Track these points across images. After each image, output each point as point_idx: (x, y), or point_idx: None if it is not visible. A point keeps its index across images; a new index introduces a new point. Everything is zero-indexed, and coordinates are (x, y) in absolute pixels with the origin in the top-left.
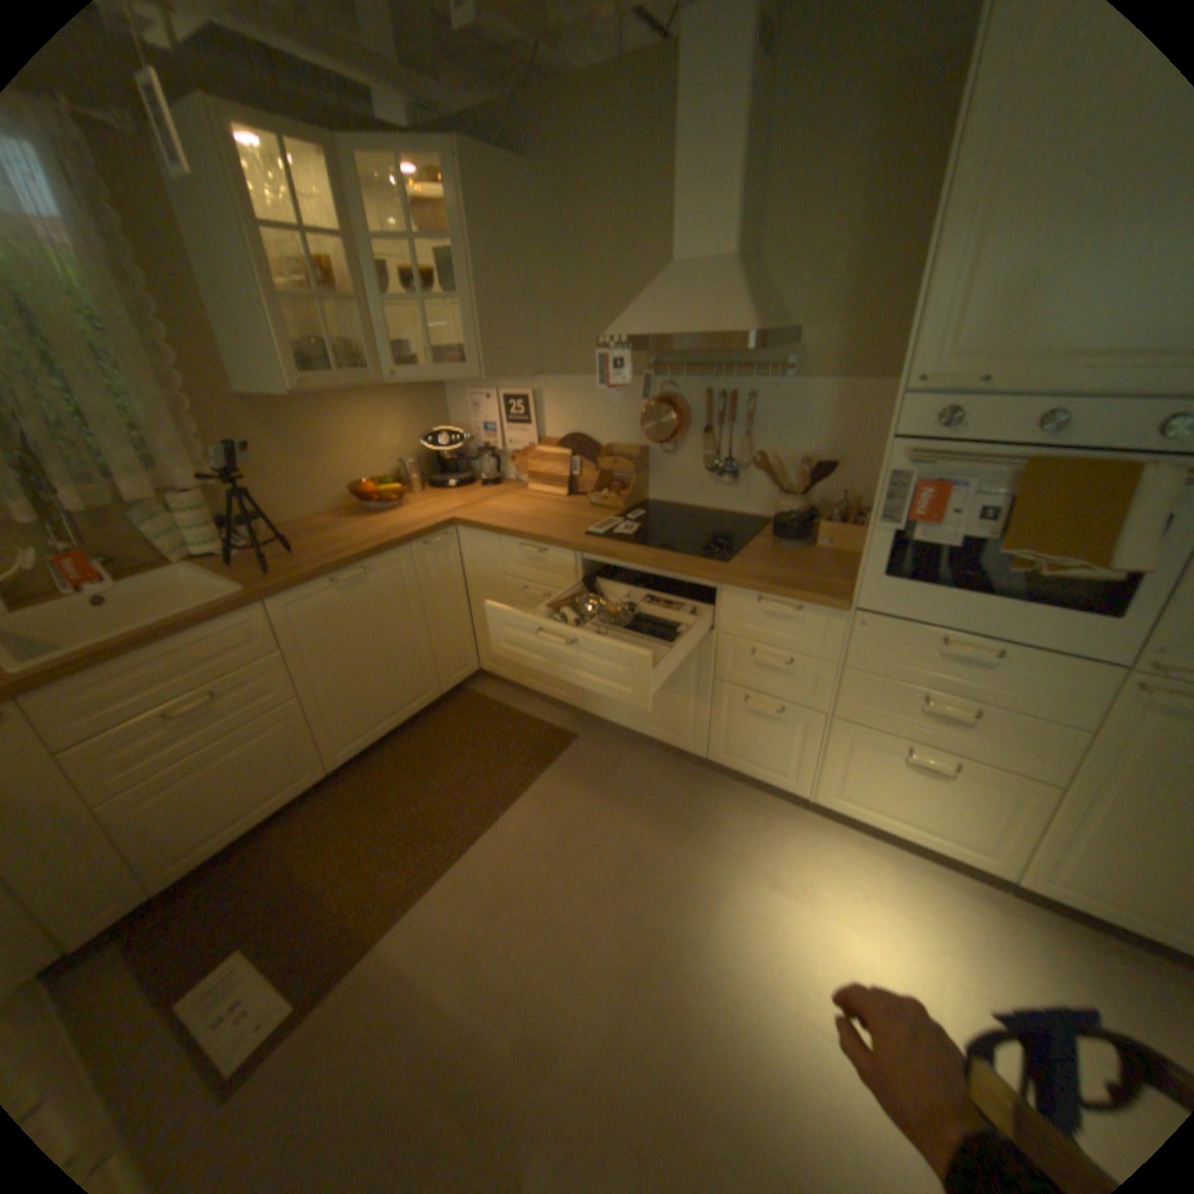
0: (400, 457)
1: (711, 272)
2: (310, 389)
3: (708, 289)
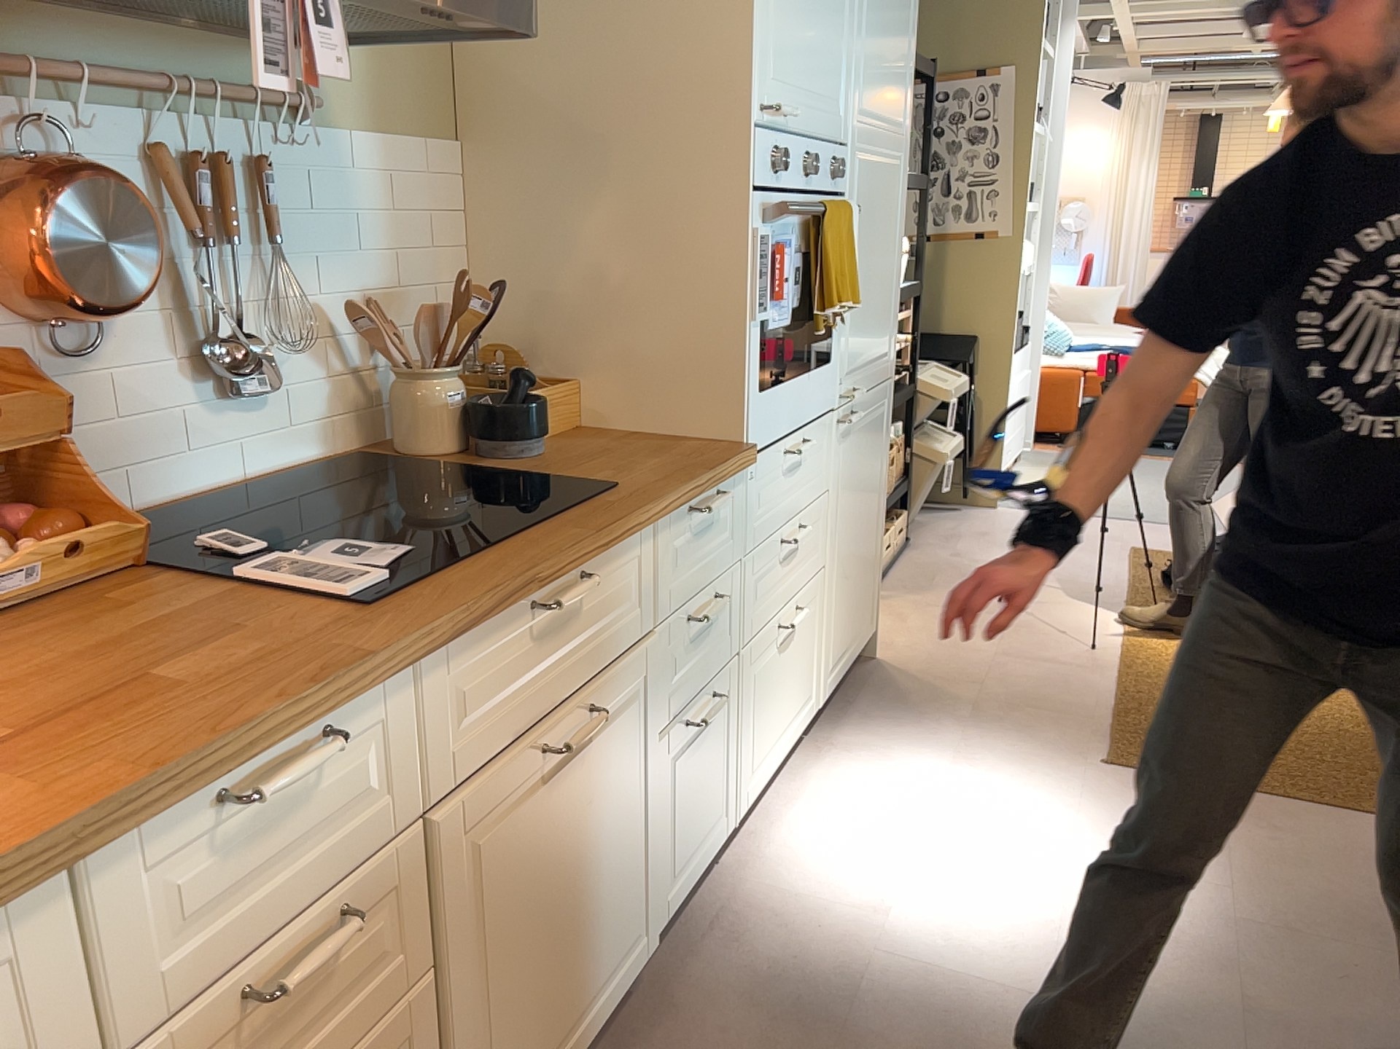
0: None
1: None
2: None
3: None
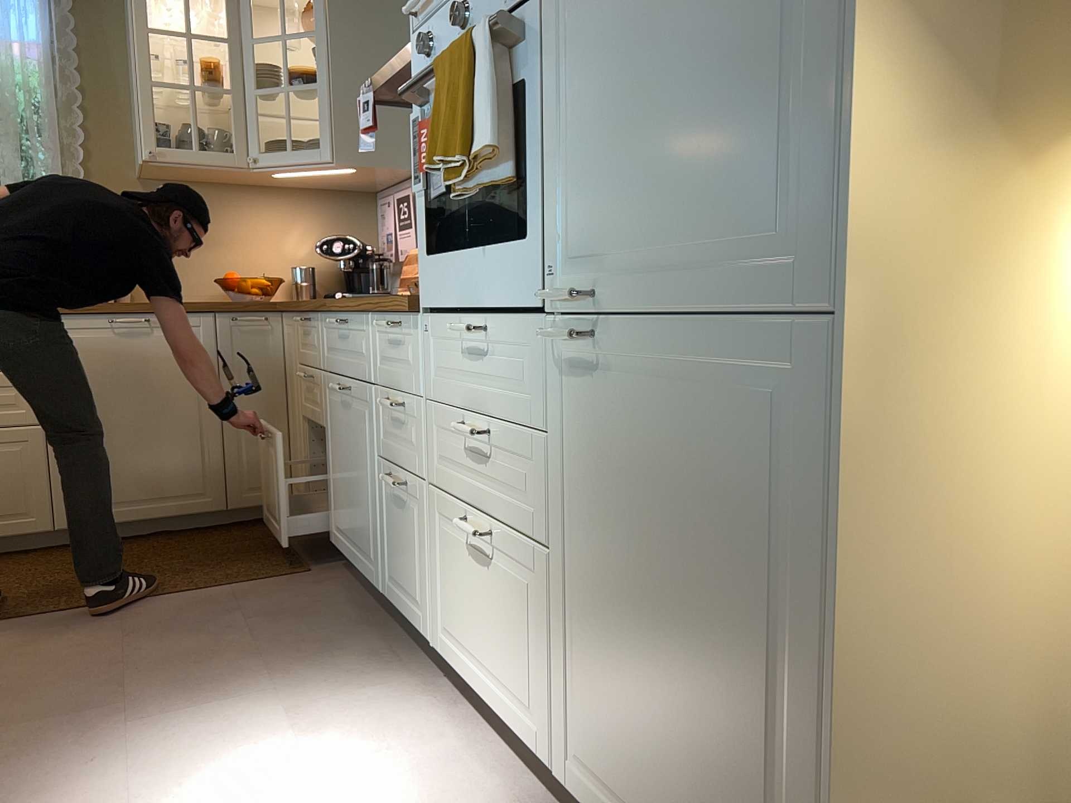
0: (305, 267)
1: None
2: (216, 184)
3: None
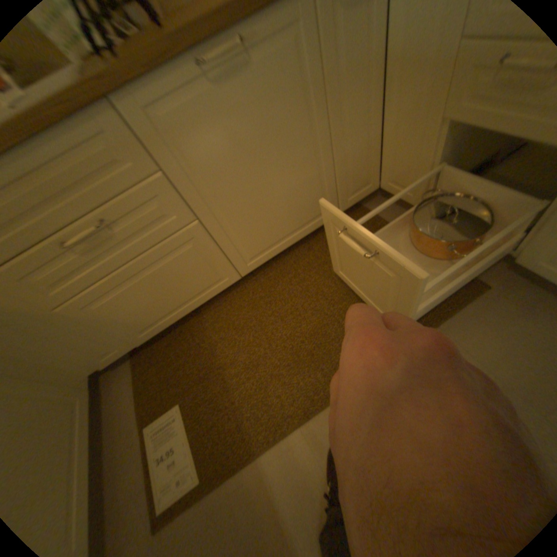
0: None
1: None
2: None
3: None
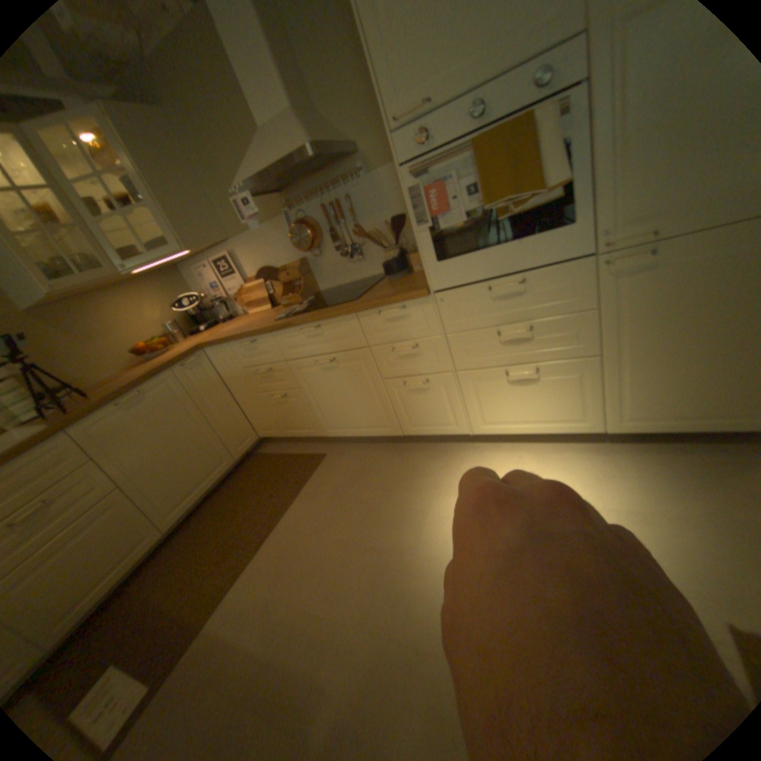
0: (164, 322)
1: (279, 122)
2: (80, 294)
3: (279, 132)
